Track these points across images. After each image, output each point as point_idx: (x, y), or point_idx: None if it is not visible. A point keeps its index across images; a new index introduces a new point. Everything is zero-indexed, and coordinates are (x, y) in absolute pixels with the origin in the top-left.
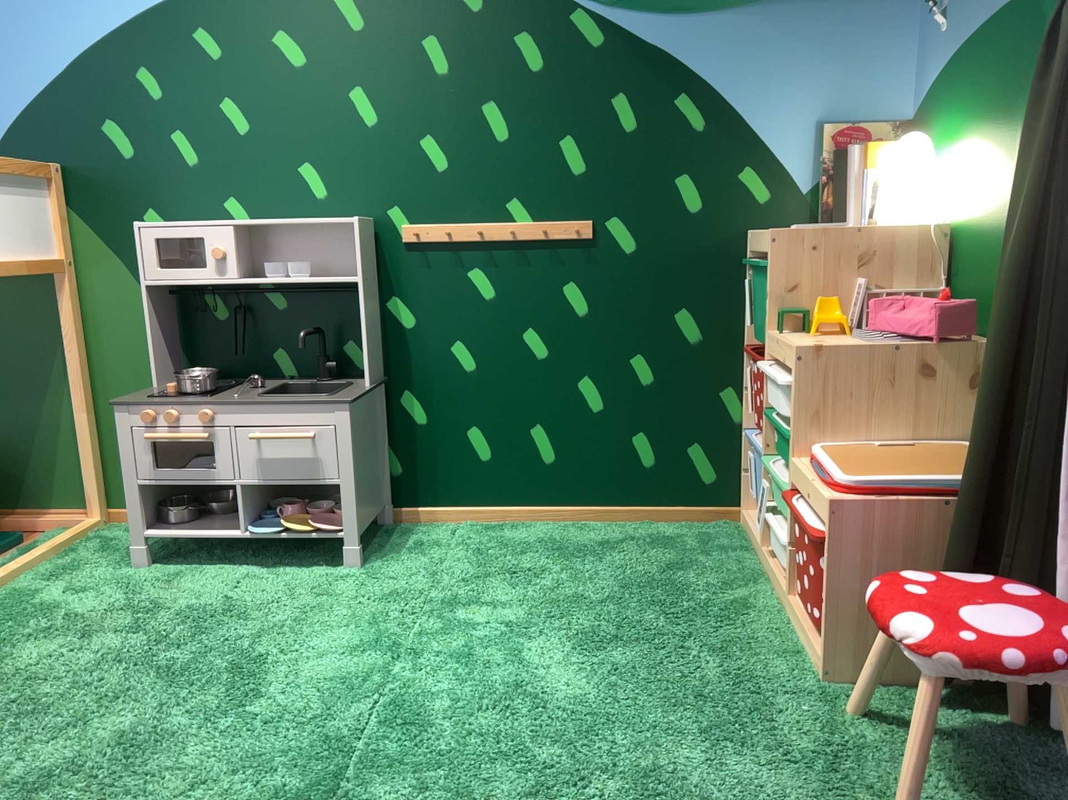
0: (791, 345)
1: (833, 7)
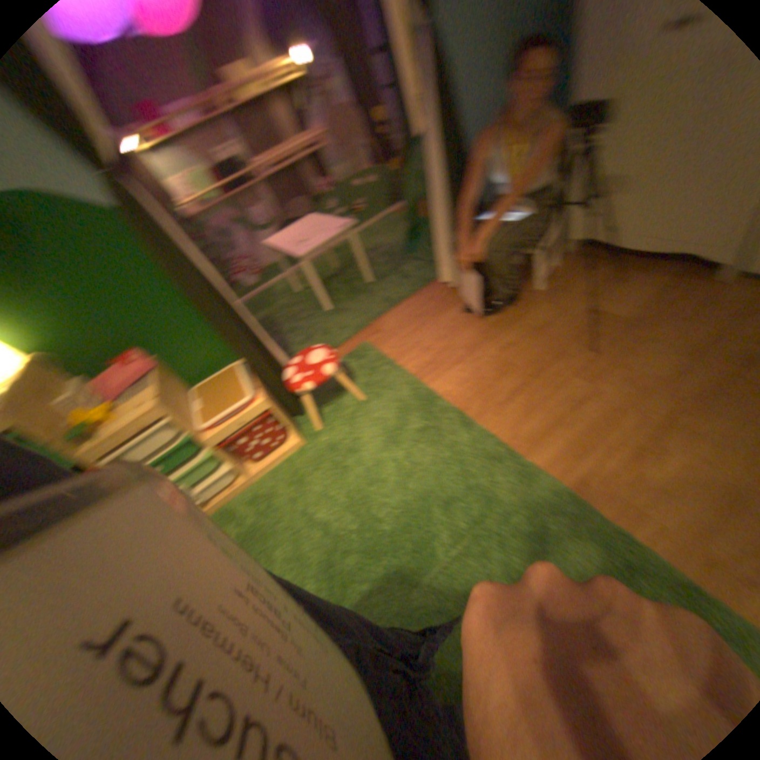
0: (145, 410)
1: None
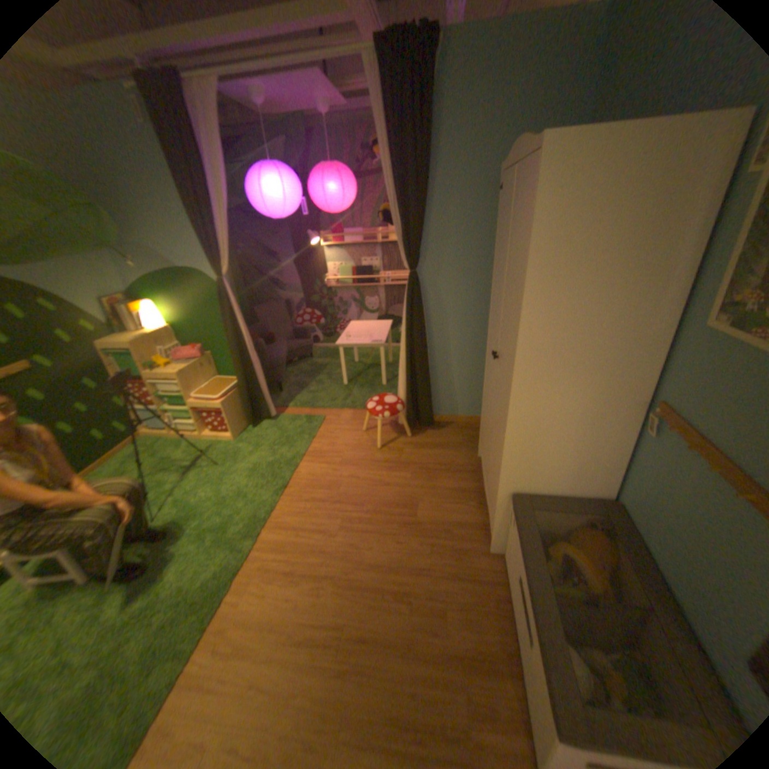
0: (168, 374)
1: (84, 258)
